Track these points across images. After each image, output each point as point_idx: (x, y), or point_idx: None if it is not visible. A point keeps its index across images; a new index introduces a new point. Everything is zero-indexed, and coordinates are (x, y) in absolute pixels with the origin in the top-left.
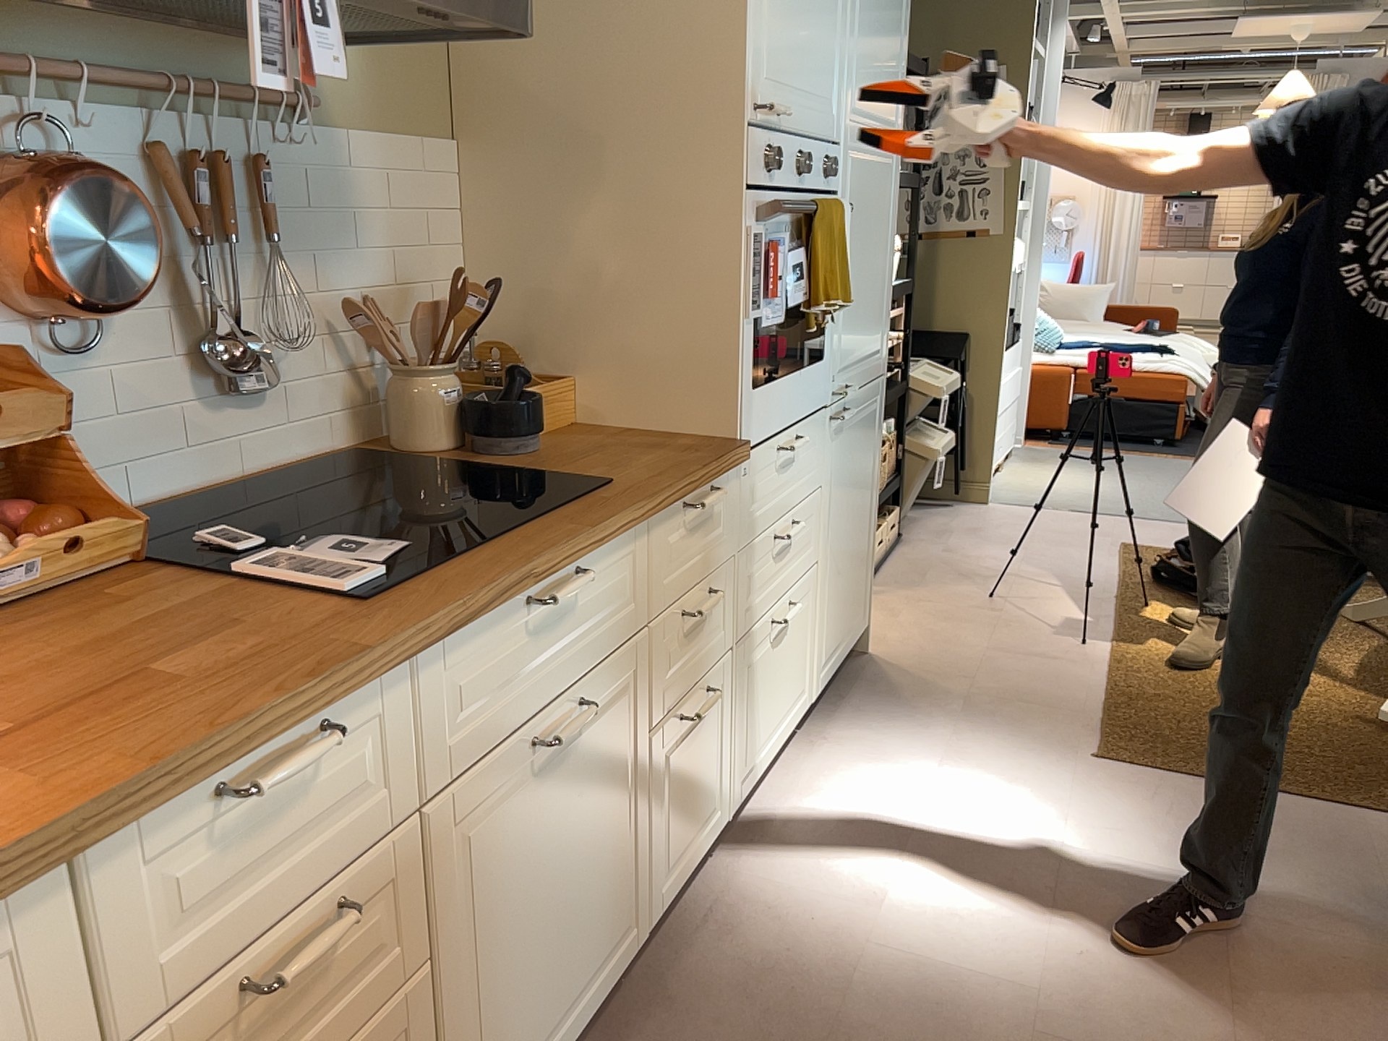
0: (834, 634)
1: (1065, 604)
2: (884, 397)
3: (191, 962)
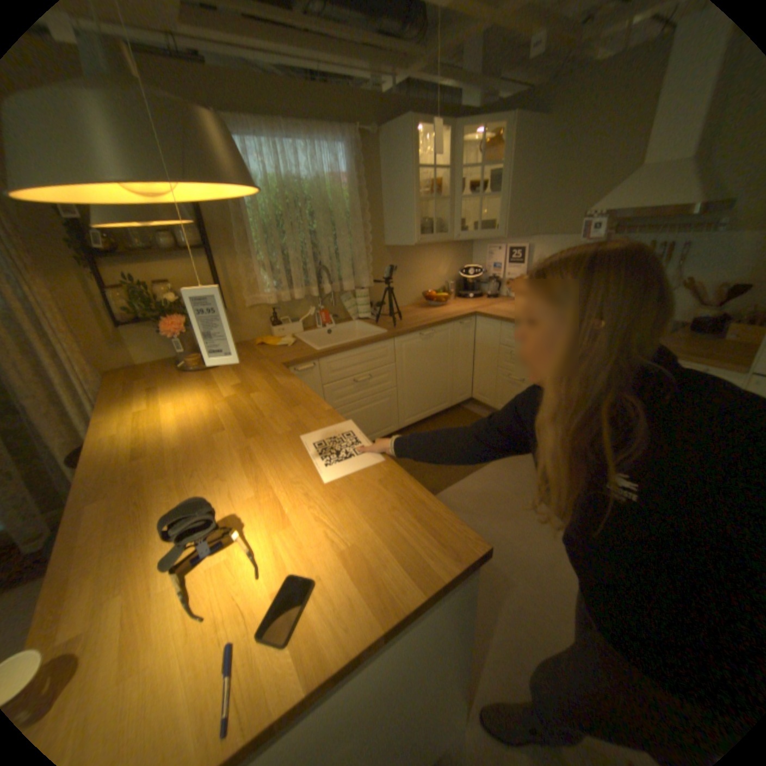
0: None
1: None
2: None
3: (509, 344)
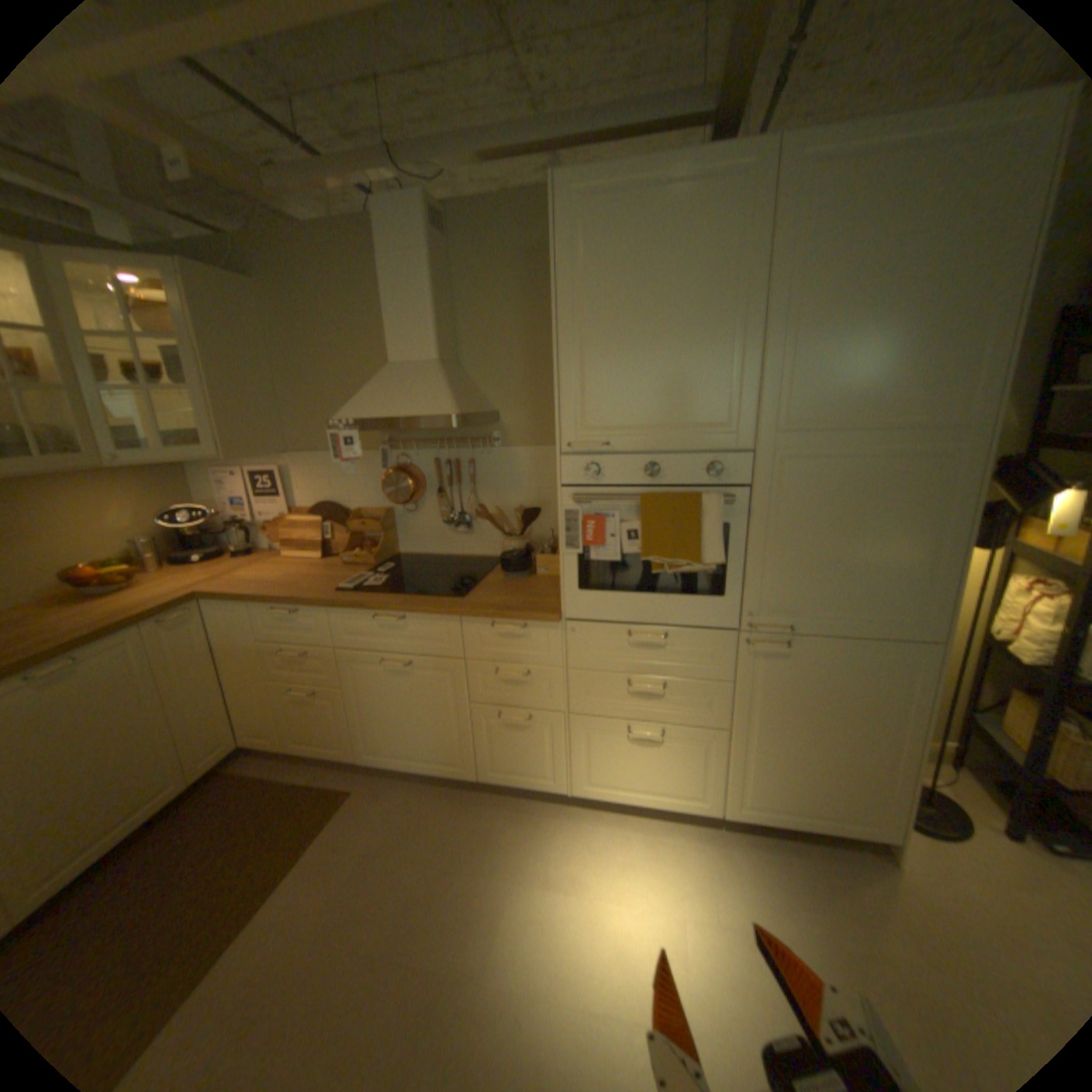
0: (776, 800)
1: None
2: (939, 664)
3: (271, 638)
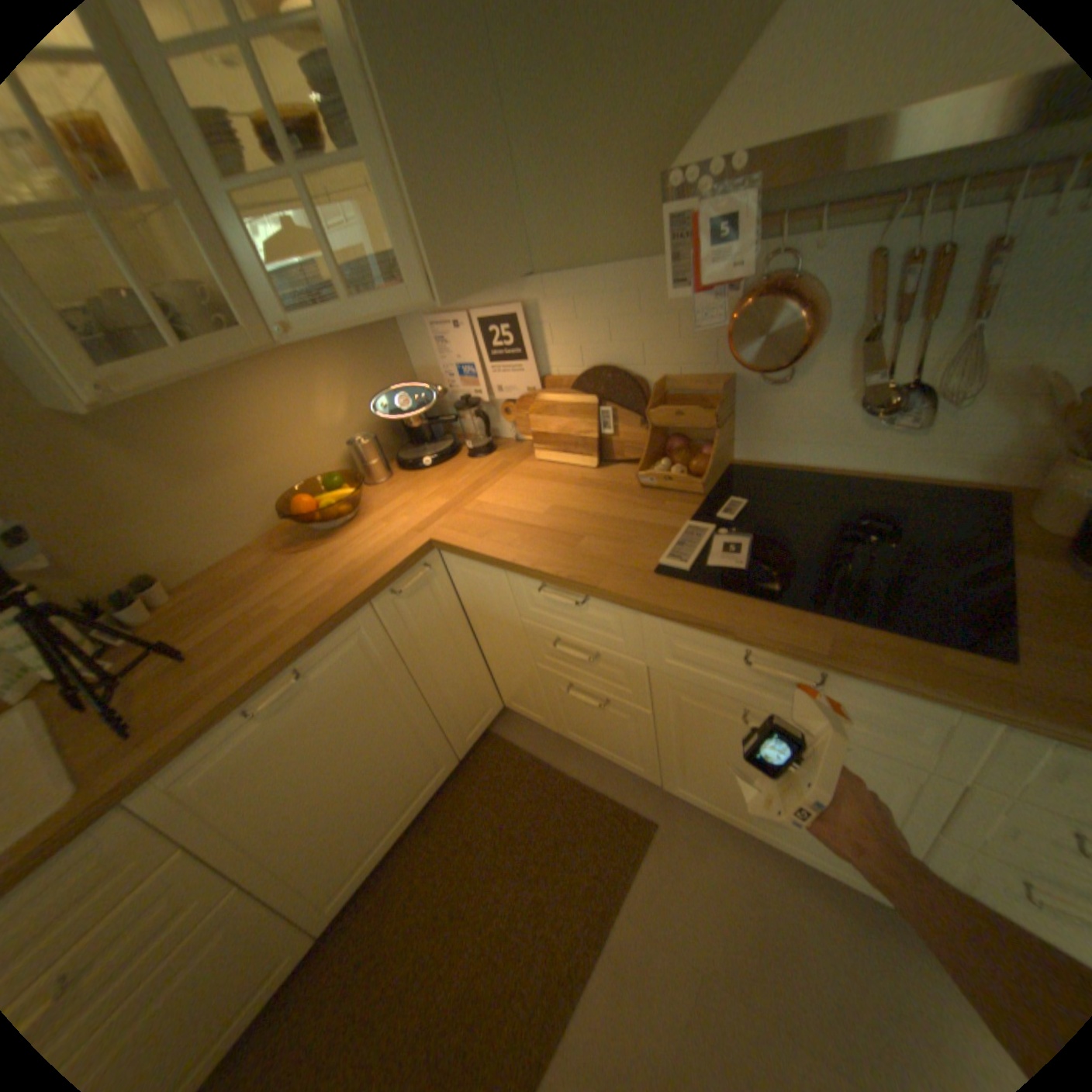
0: None
1: None
2: None
3: (544, 619)
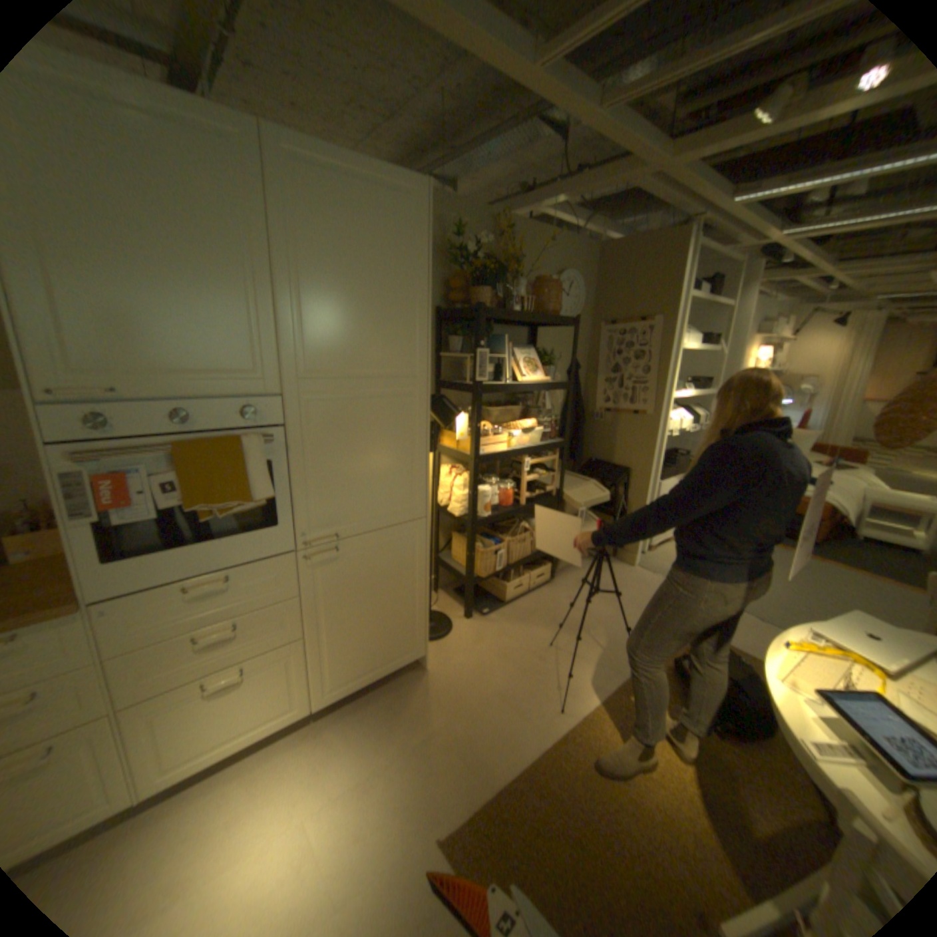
0: (347, 672)
1: (590, 670)
2: (424, 531)
3: None
